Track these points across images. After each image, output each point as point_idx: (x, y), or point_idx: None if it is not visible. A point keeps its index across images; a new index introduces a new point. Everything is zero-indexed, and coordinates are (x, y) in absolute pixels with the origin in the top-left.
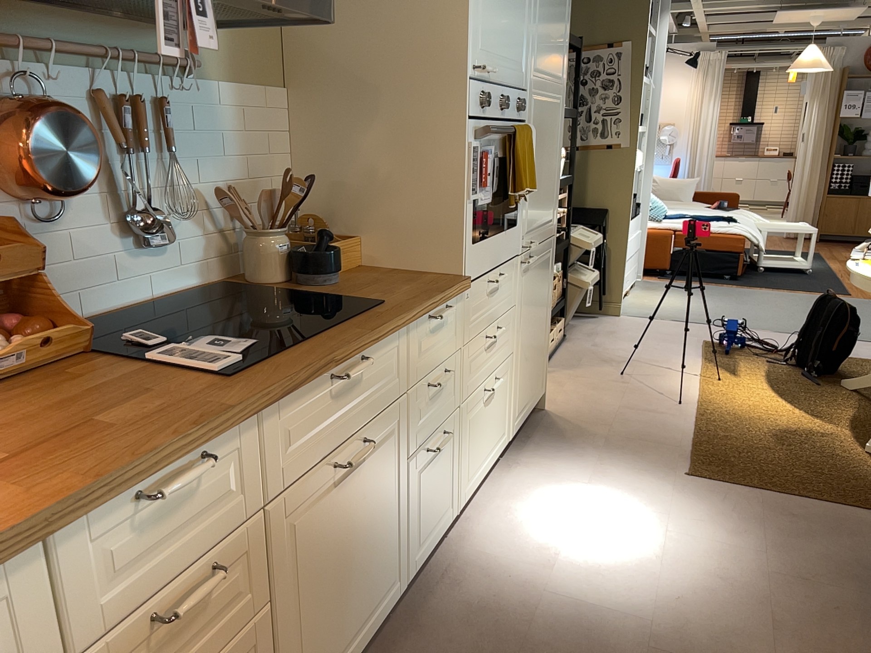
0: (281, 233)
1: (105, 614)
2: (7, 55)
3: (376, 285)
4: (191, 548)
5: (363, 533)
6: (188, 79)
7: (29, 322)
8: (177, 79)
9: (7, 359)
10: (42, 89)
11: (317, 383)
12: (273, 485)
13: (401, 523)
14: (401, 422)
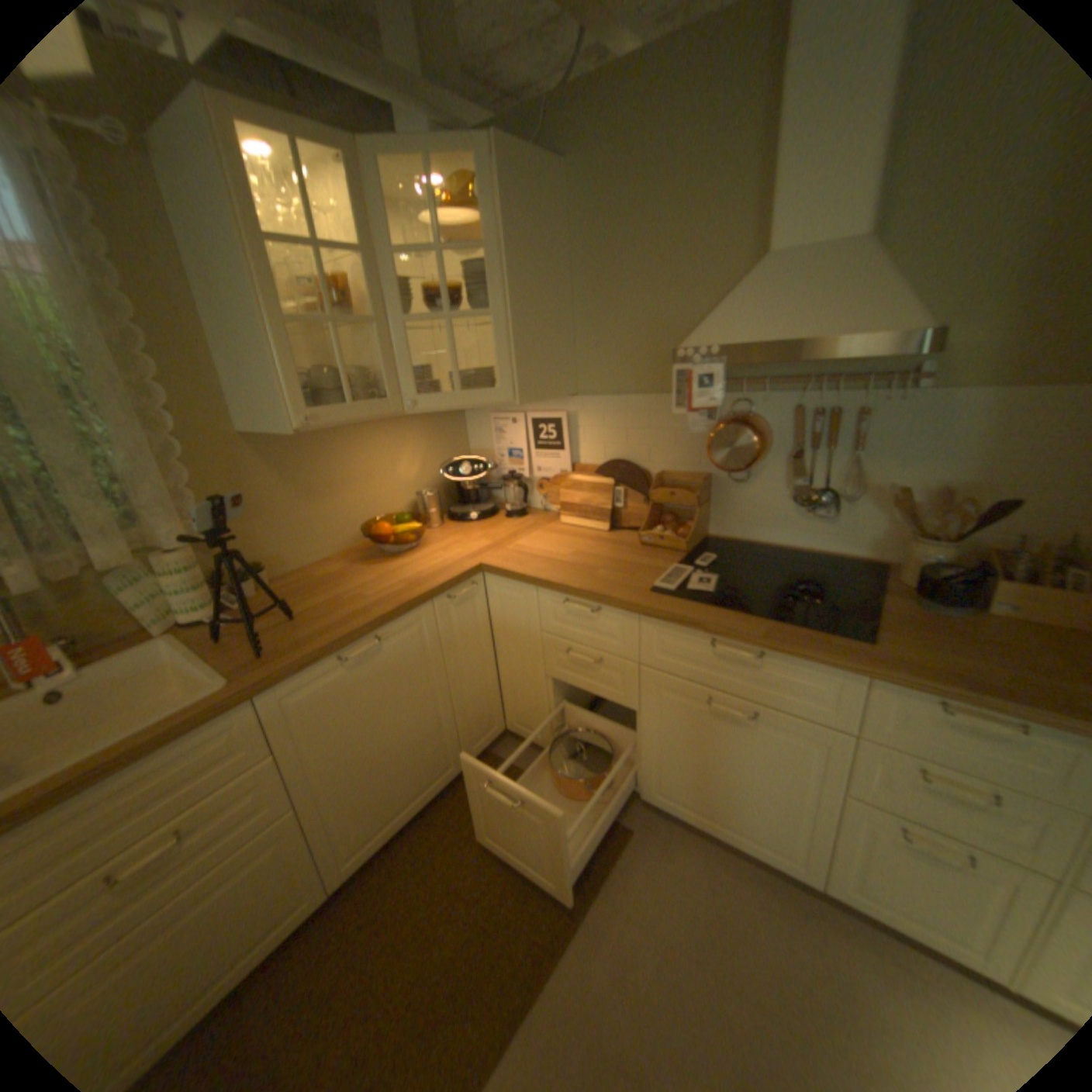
0: (945, 545)
1: (556, 629)
2: (744, 388)
3: (967, 642)
4: (594, 642)
5: (749, 776)
6: (914, 388)
7: (683, 527)
8: (895, 389)
9: (647, 537)
10: (759, 406)
11: (700, 635)
12: (650, 660)
13: (825, 836)
14: (841, 755)
